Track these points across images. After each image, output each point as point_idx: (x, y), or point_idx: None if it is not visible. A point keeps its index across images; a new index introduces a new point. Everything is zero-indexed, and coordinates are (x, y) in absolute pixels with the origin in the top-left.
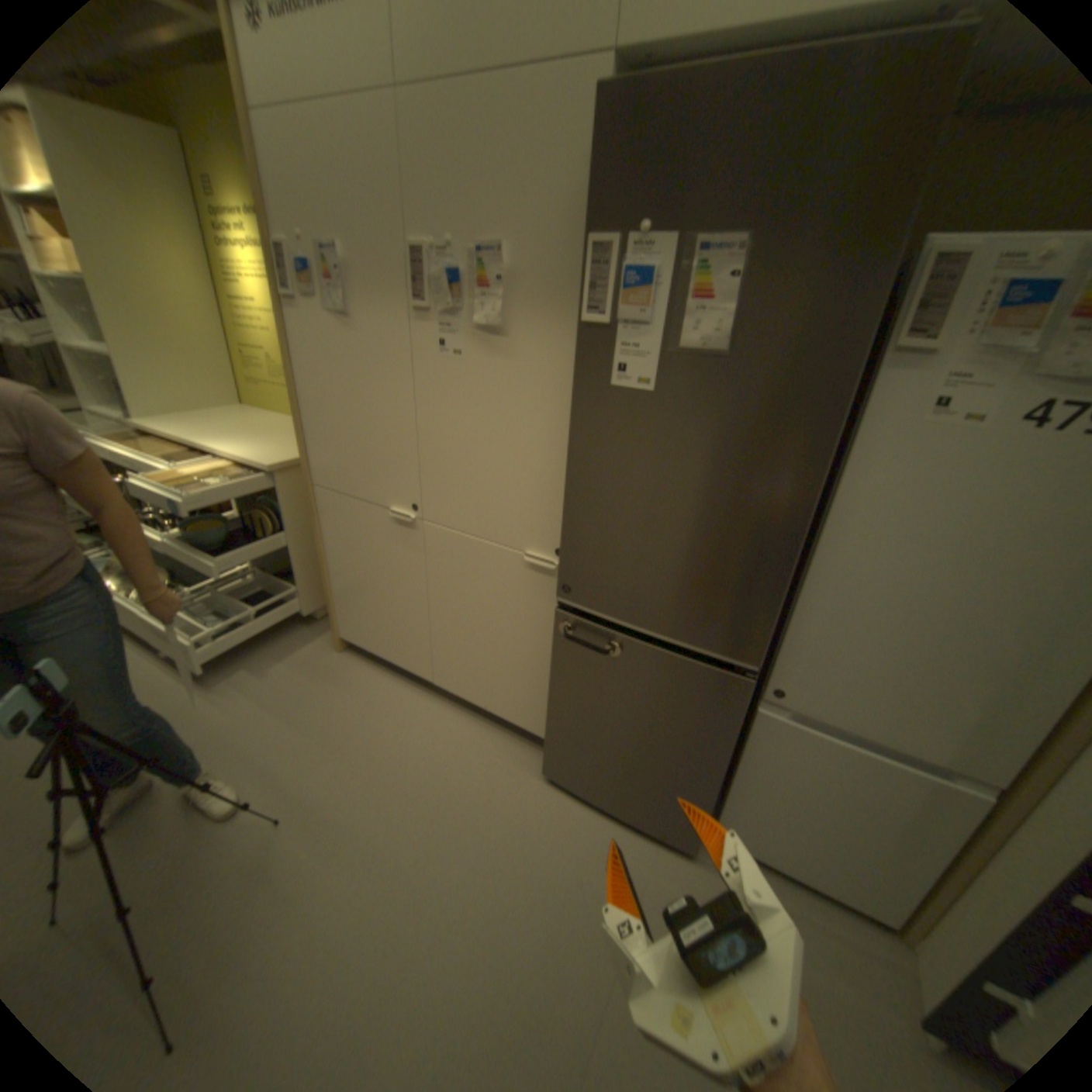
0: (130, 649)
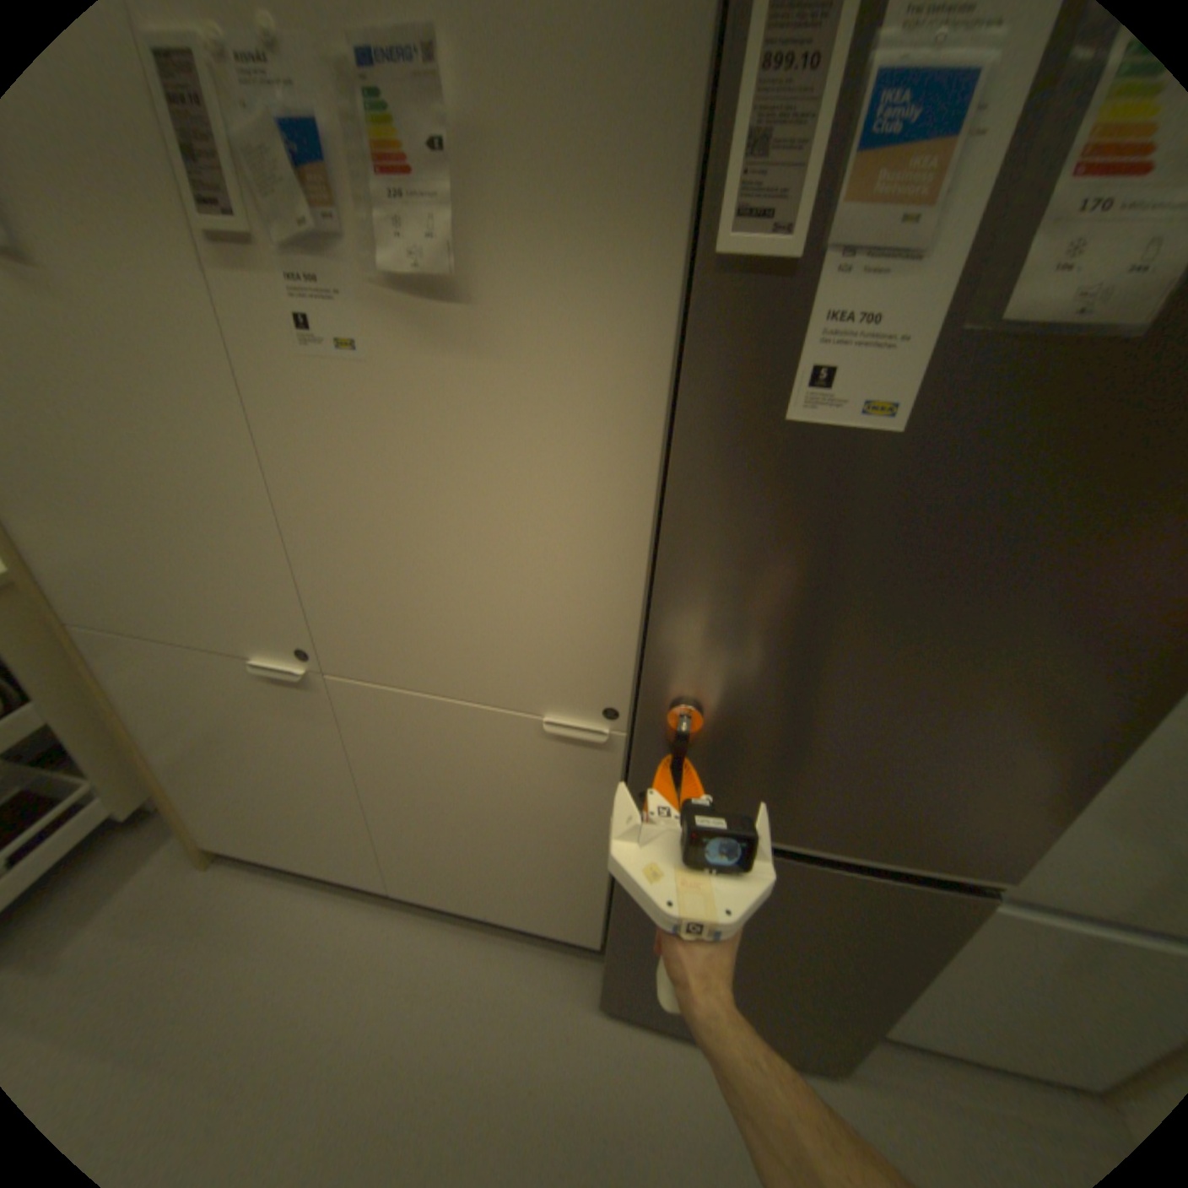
0: None
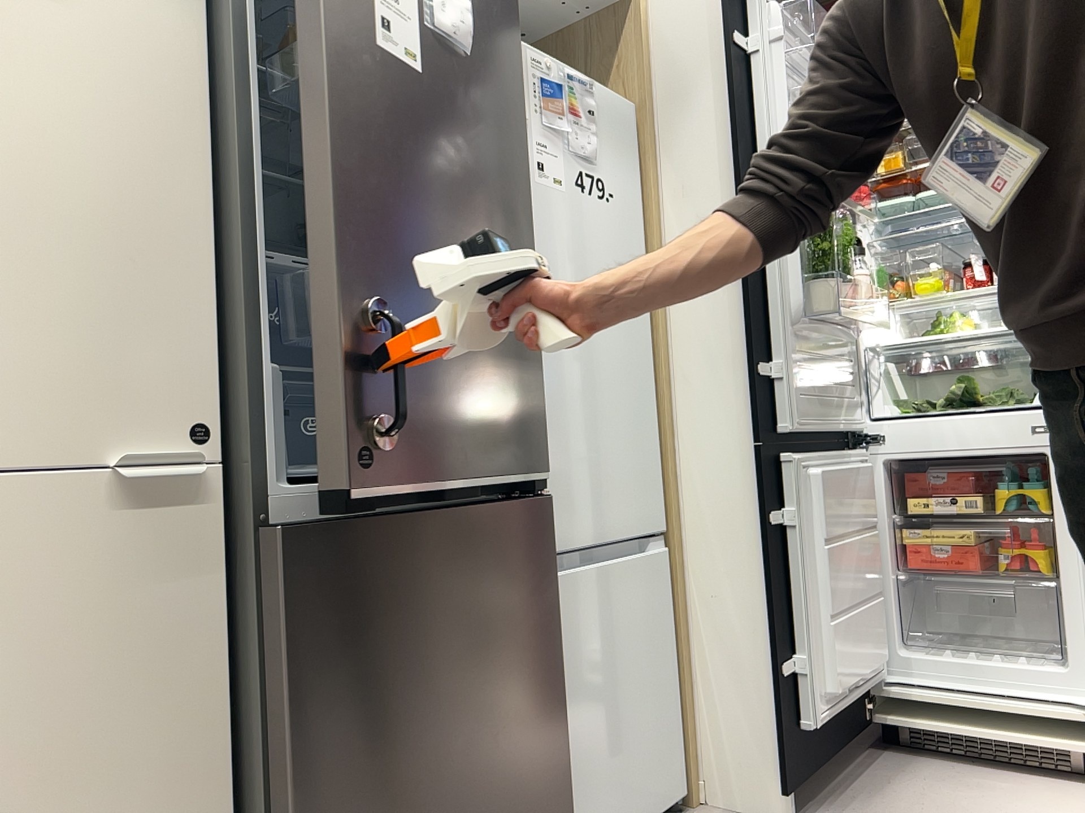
0: None
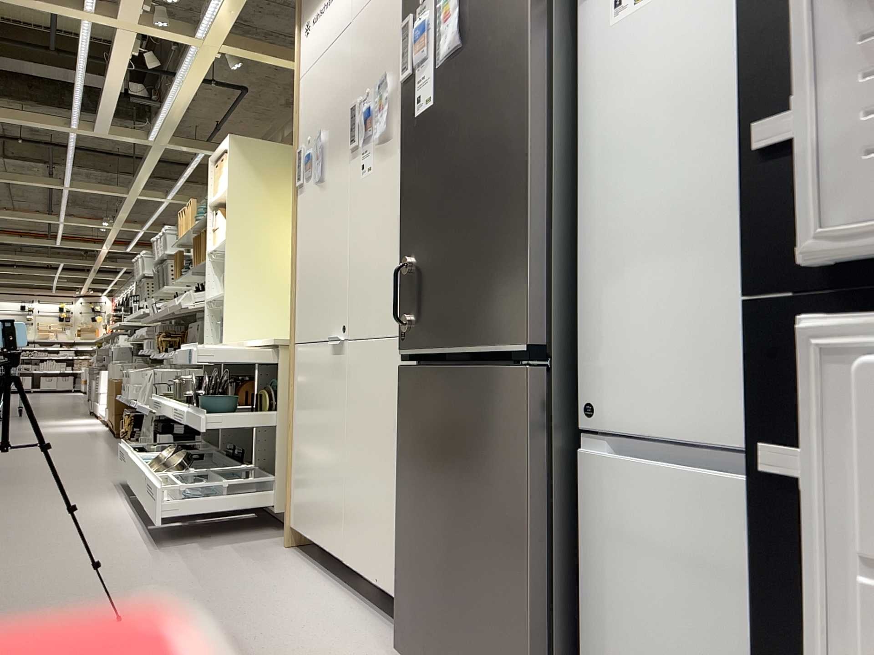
0: (133, 521)
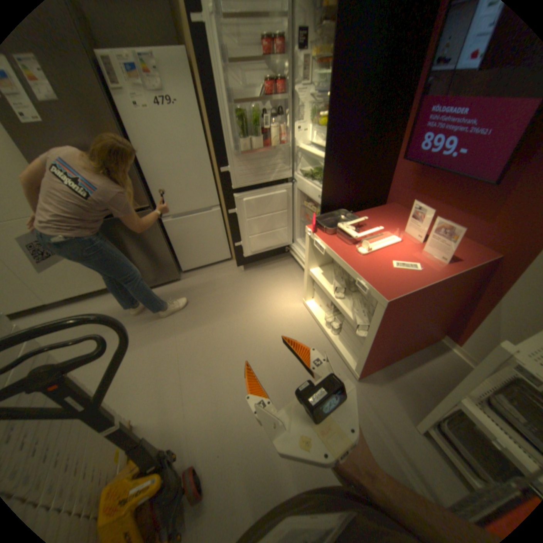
0: None
